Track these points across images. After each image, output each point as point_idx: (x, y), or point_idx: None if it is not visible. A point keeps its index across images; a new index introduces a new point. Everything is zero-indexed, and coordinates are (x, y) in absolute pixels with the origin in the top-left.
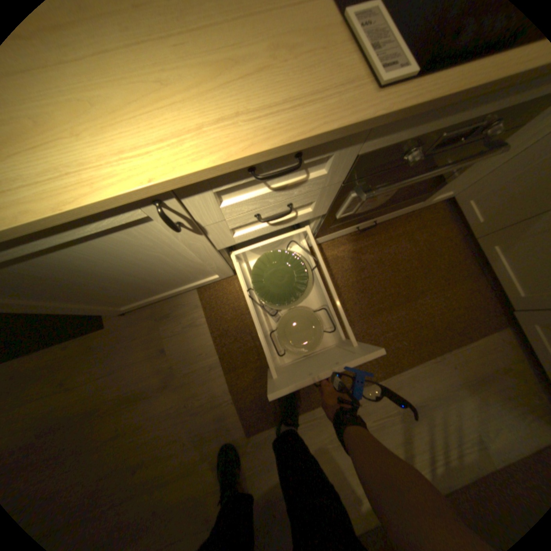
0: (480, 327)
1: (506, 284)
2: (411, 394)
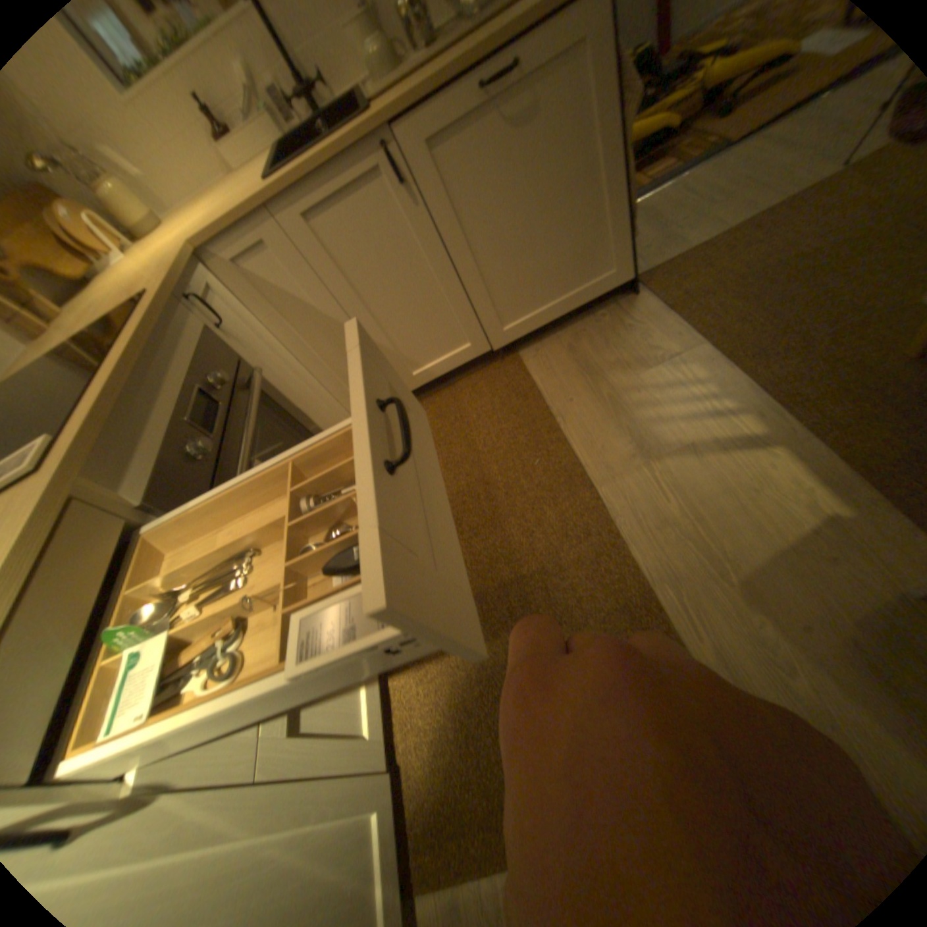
0: (517, 383)
1: (462, 364)
2: (613, 454)
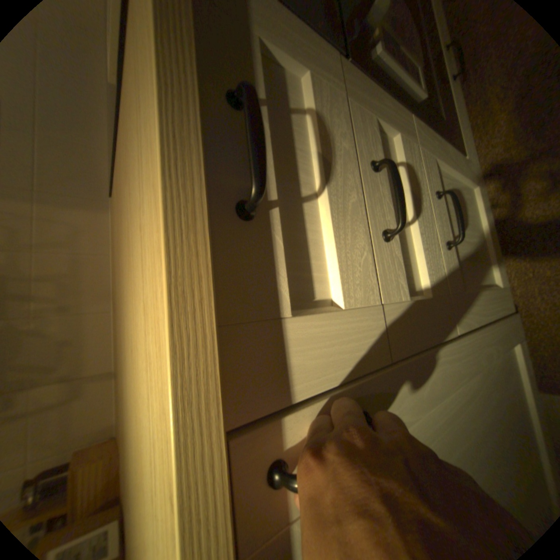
0: None
1: None
2: None
